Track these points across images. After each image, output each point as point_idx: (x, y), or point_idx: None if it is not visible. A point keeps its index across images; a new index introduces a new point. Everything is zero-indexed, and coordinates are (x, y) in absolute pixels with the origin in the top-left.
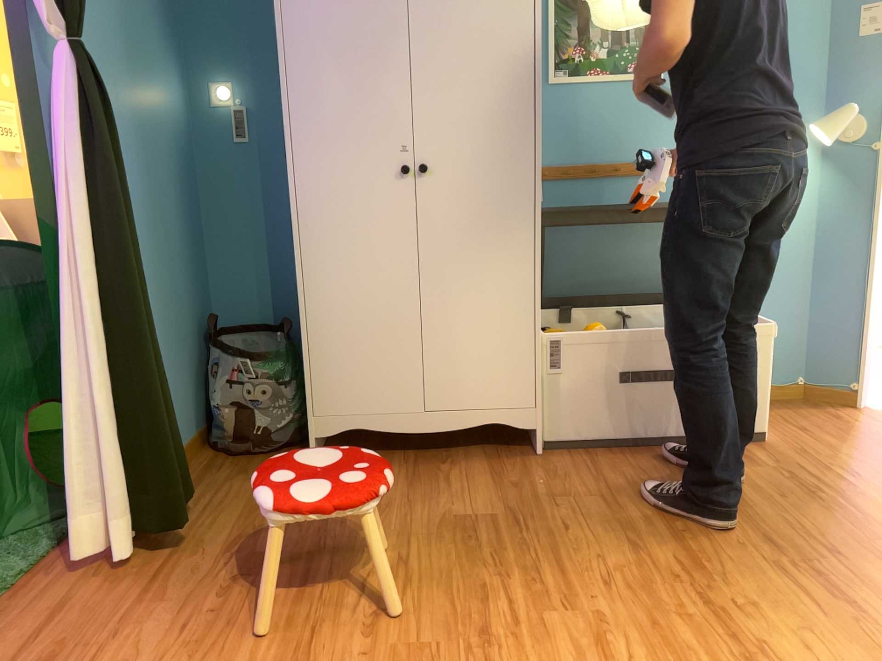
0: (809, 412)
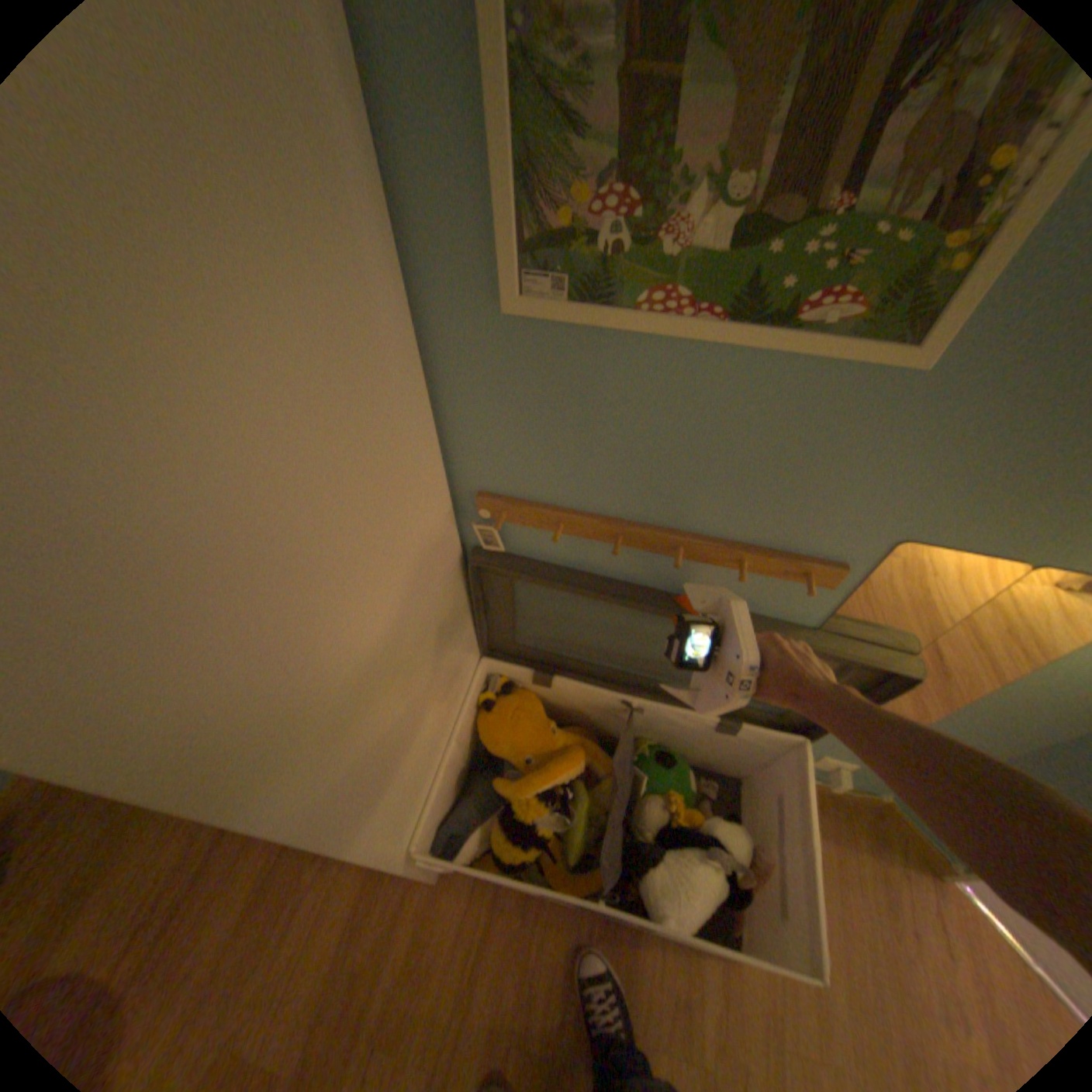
0: (865, 869)
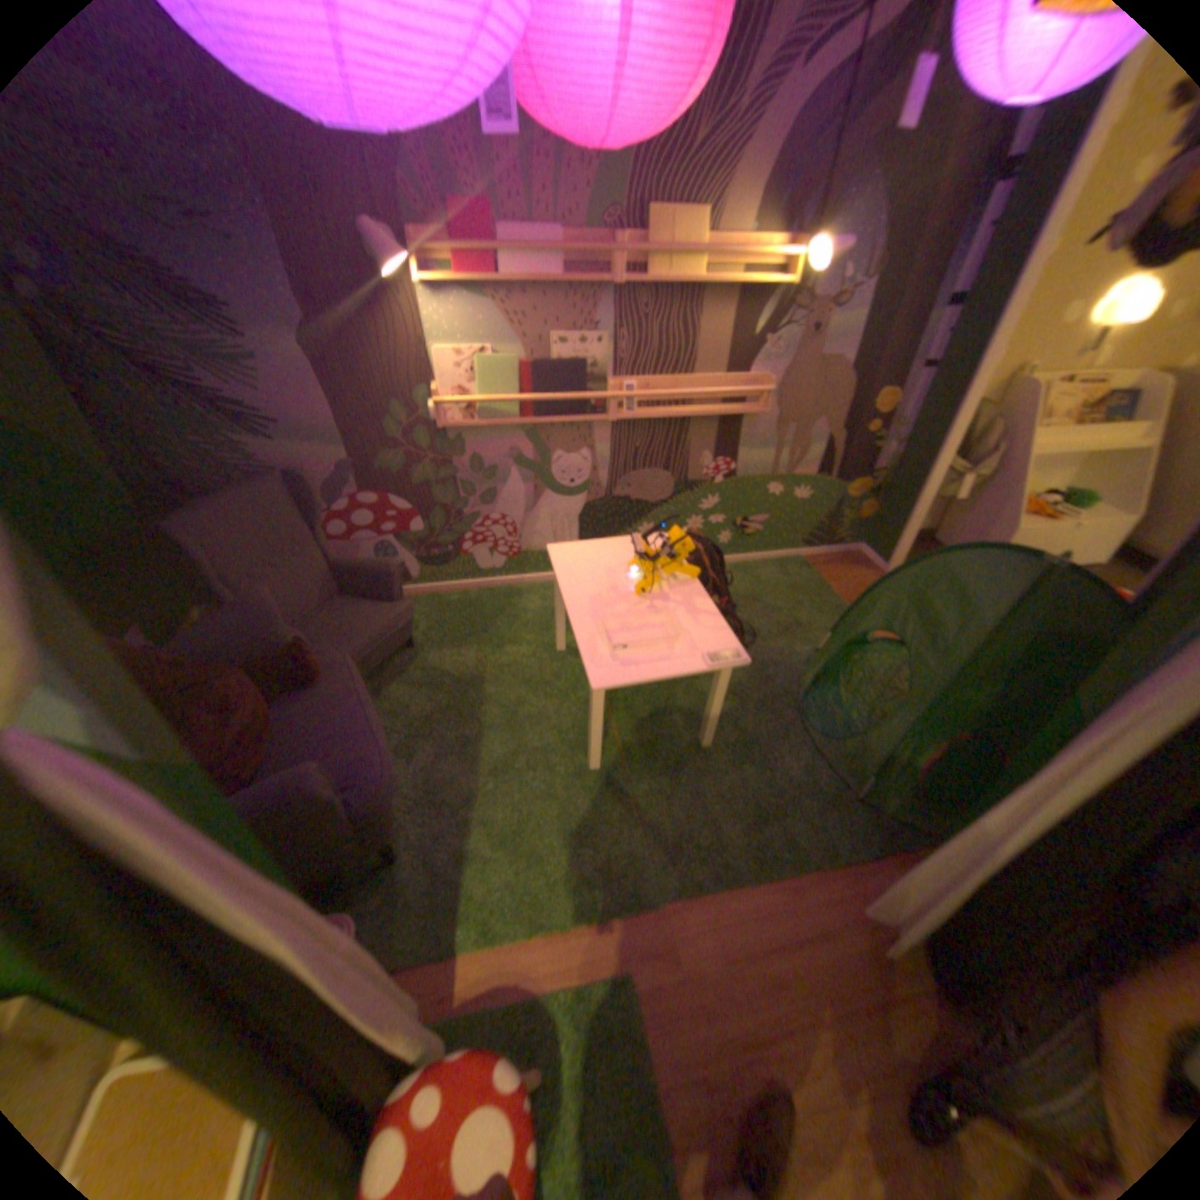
0: None
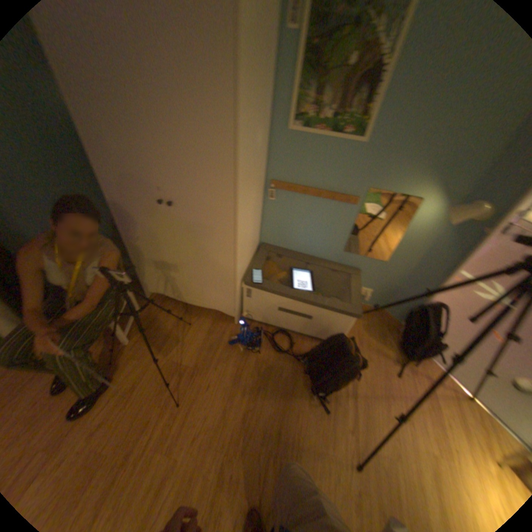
0: (374, 328)
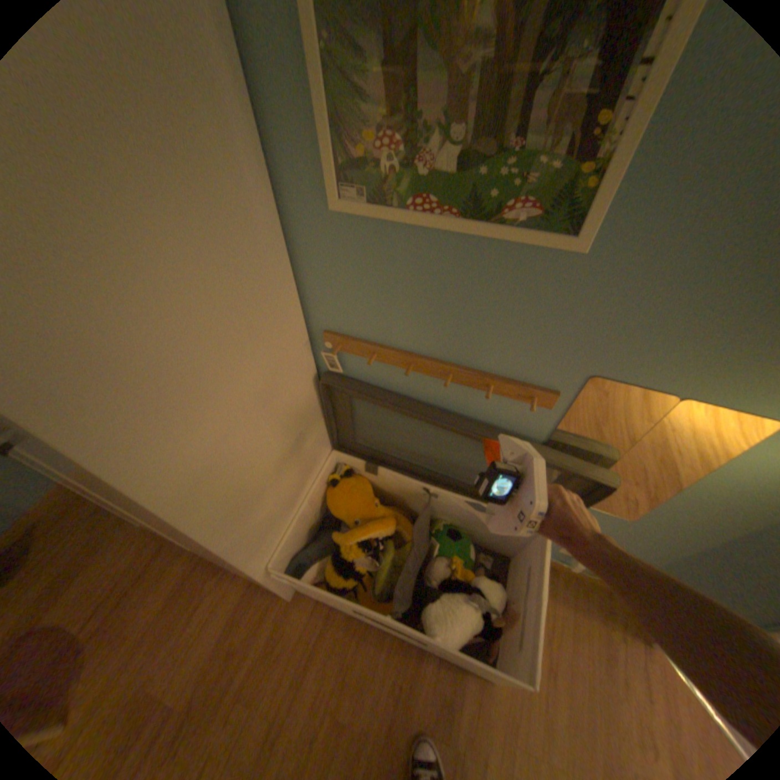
0: (593, 630)
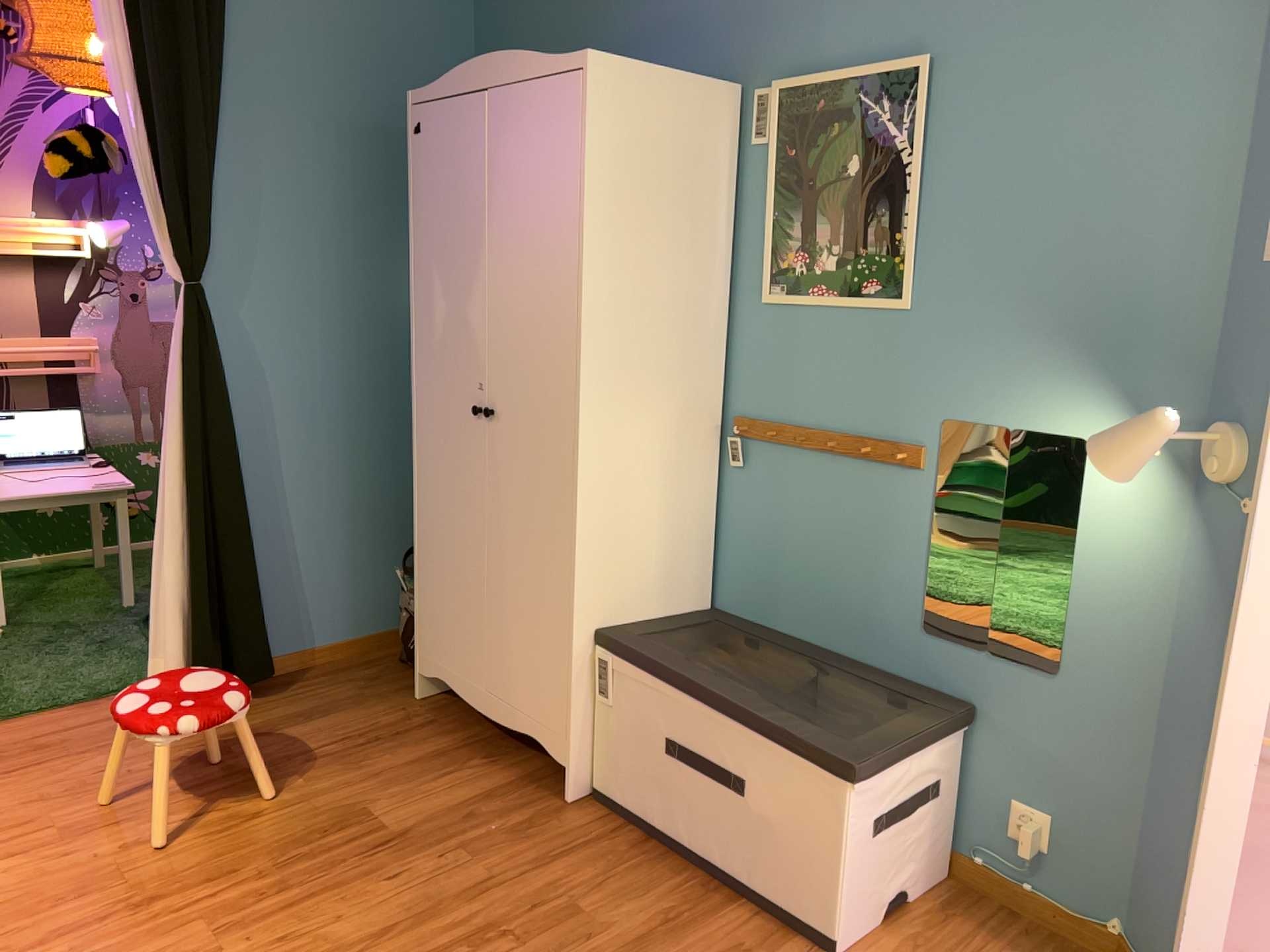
0: None
